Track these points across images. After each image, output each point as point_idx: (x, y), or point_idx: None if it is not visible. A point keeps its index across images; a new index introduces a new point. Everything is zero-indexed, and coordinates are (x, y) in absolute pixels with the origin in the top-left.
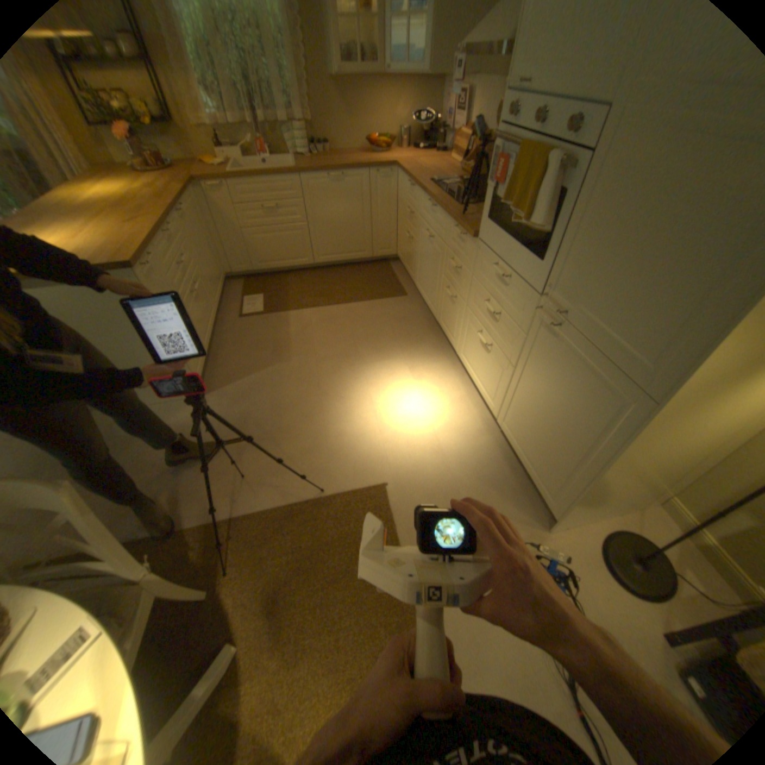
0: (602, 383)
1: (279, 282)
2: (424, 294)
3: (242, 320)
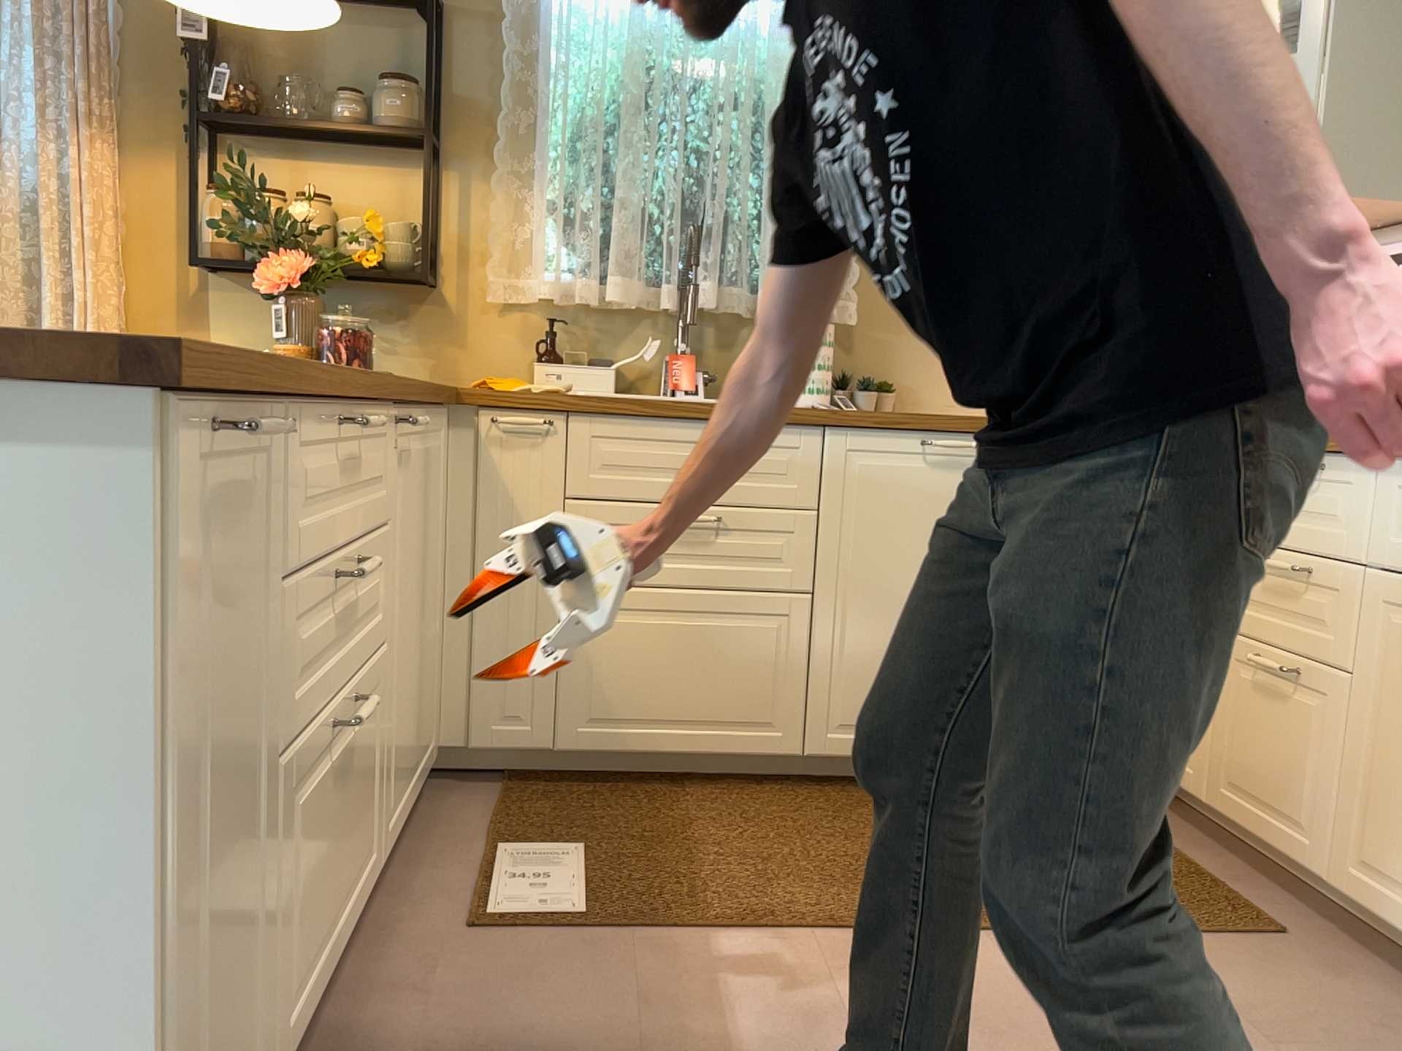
0: None
1: (656, 809)
2: None
3: (481, 943)
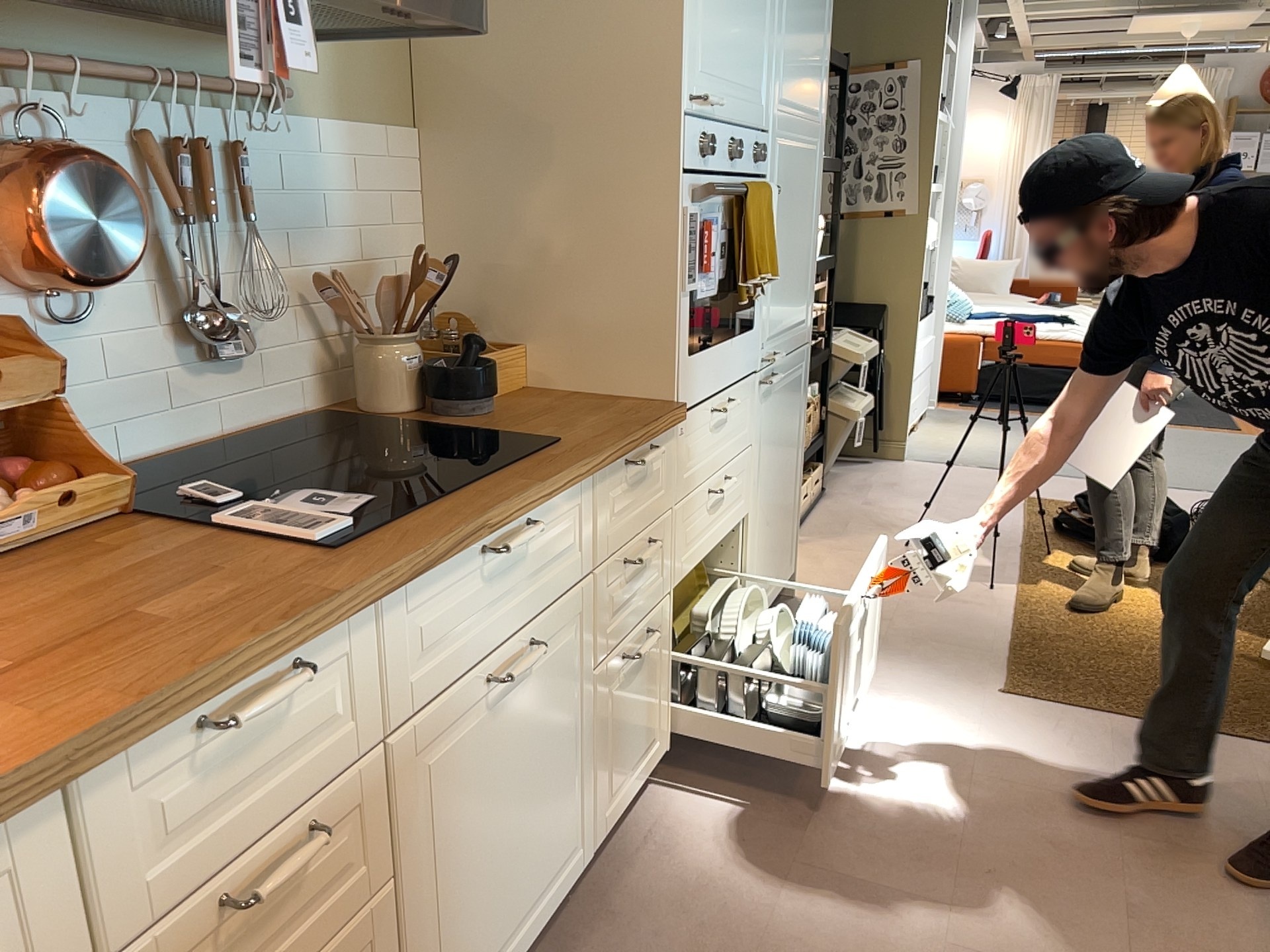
0: (796, 371)
1: None
2: (511, 929)
3: None
